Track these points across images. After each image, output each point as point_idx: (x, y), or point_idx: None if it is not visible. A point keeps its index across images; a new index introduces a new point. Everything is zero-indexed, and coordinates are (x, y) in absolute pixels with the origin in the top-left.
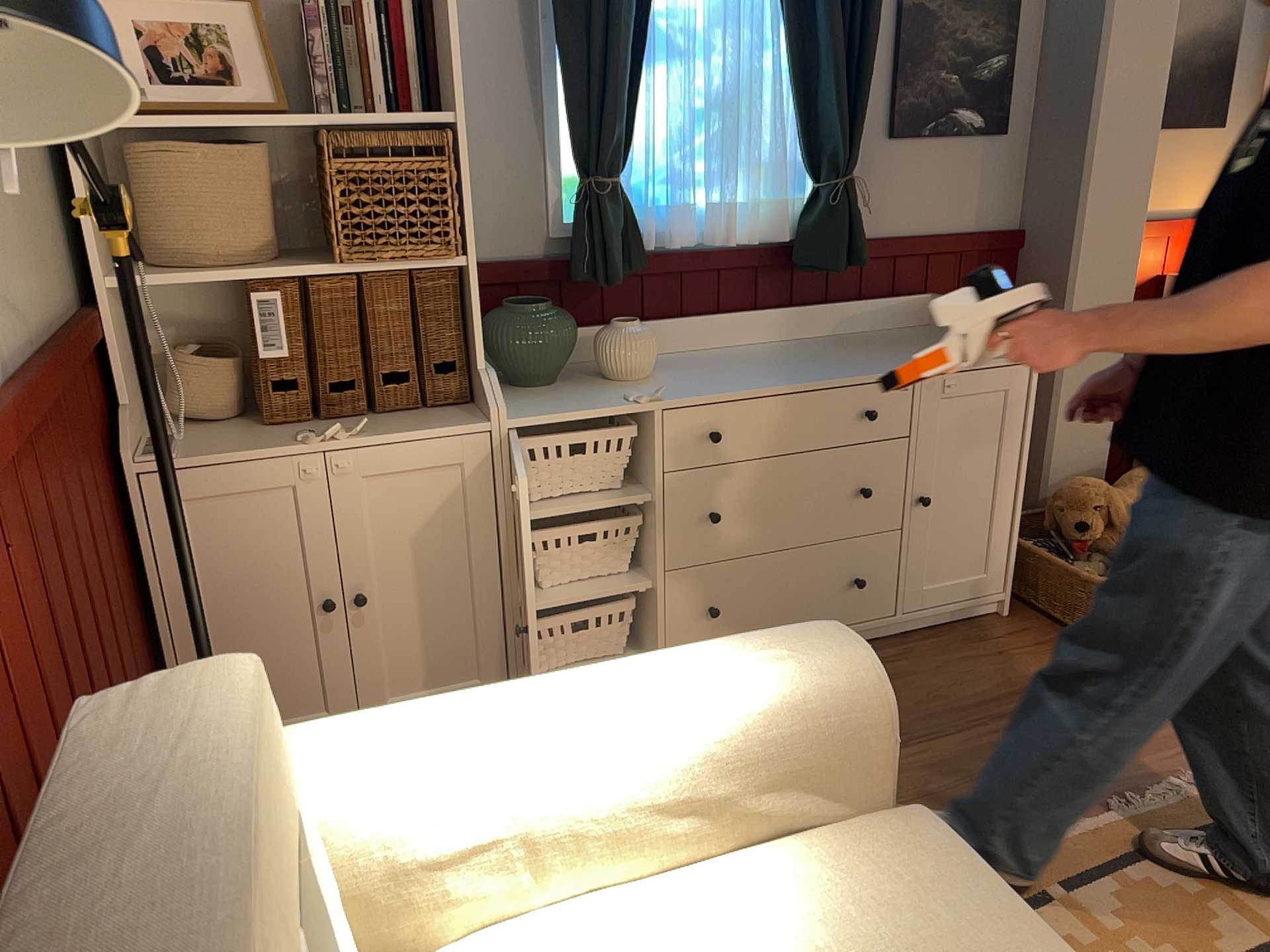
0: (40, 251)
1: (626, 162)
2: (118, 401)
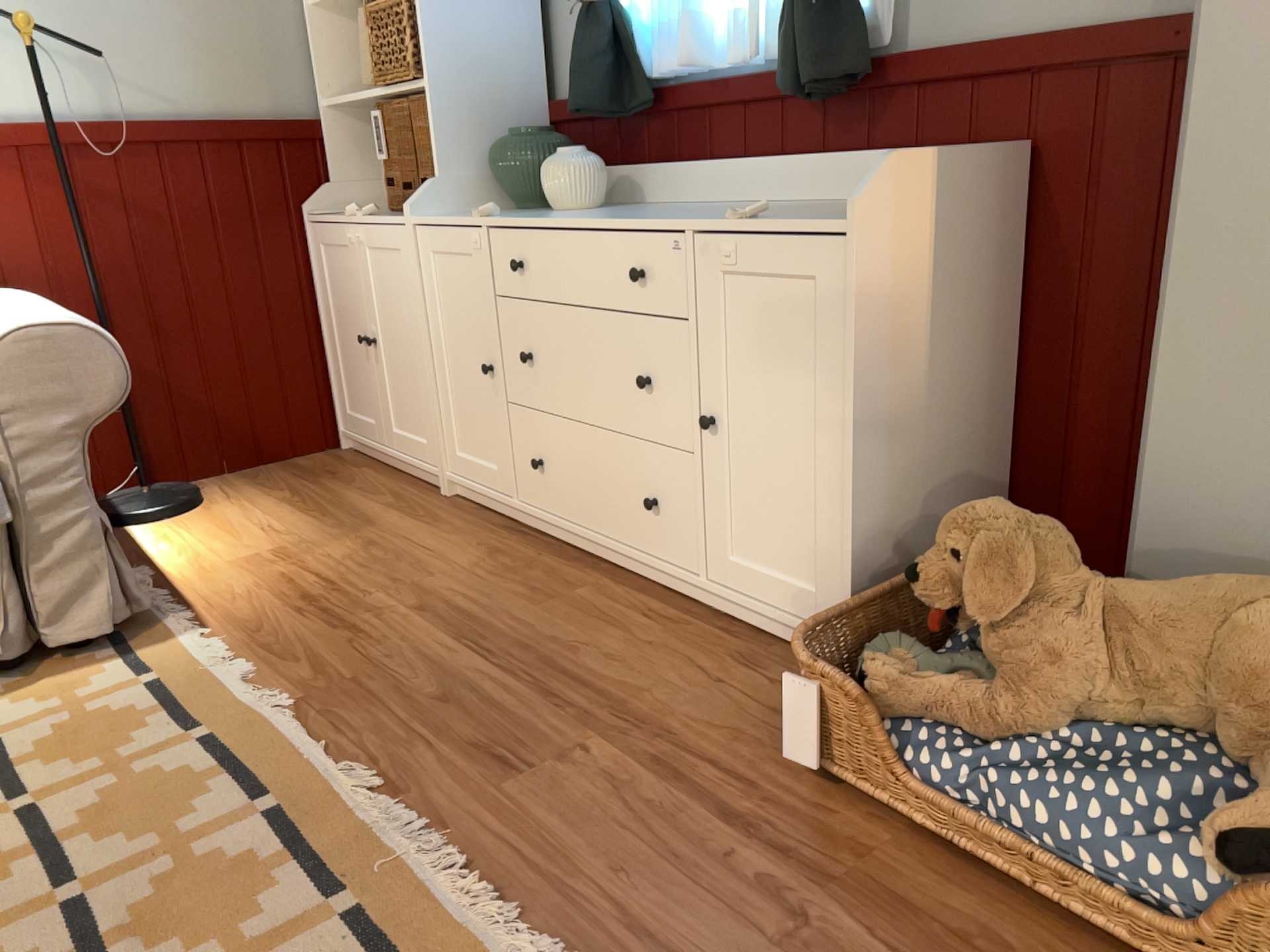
0: (247, 80)
1: None
2: (332, 183)
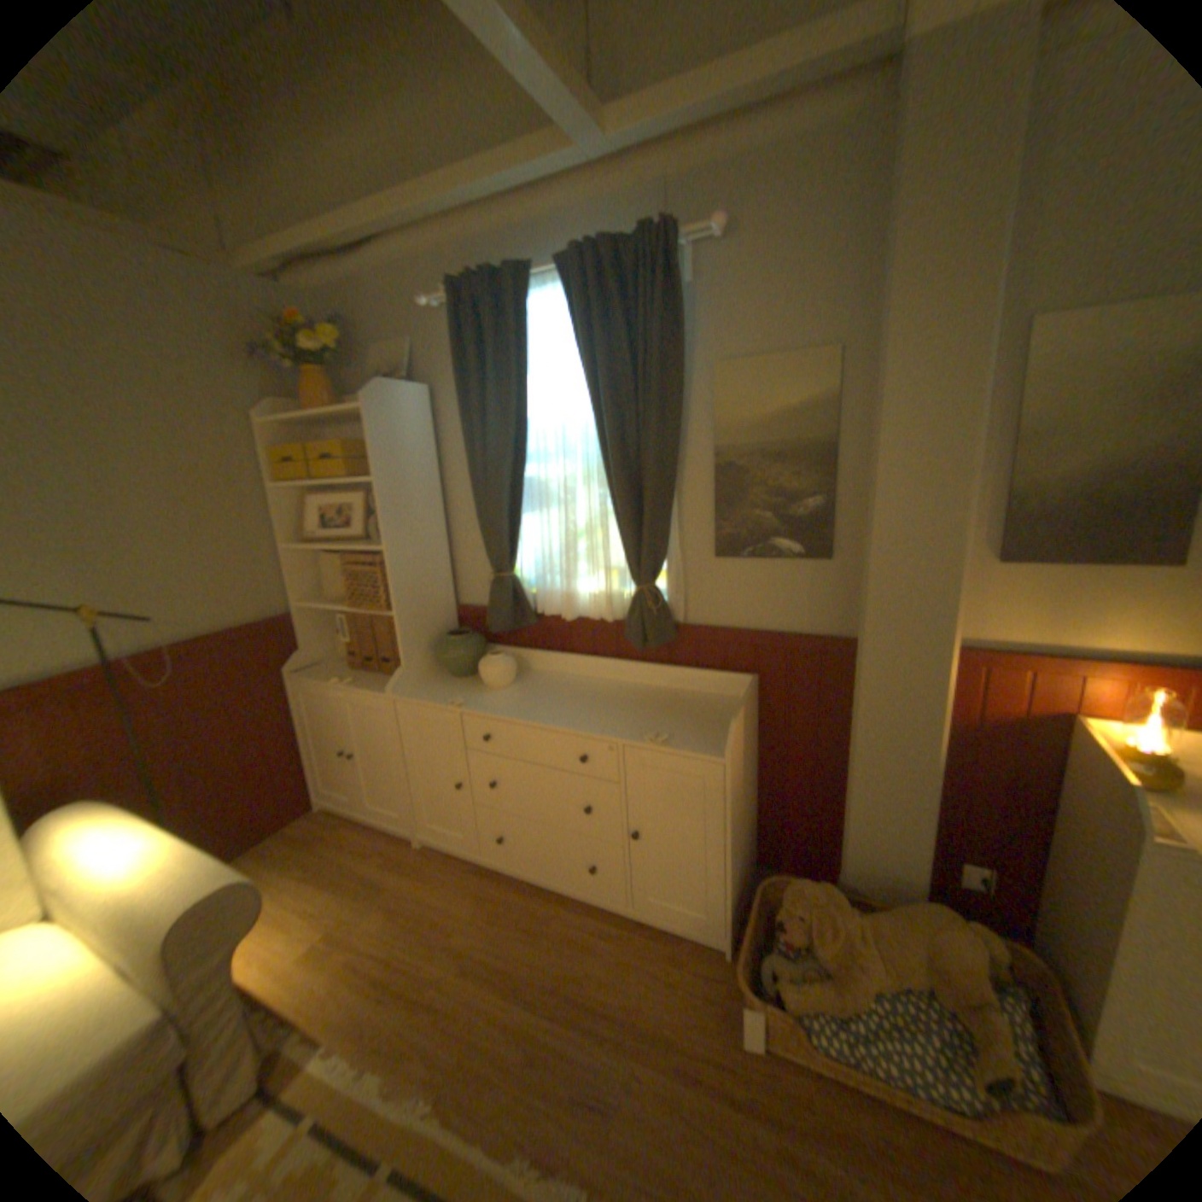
0: (239, 597)
1: (526, 563)
2: (299, 648)
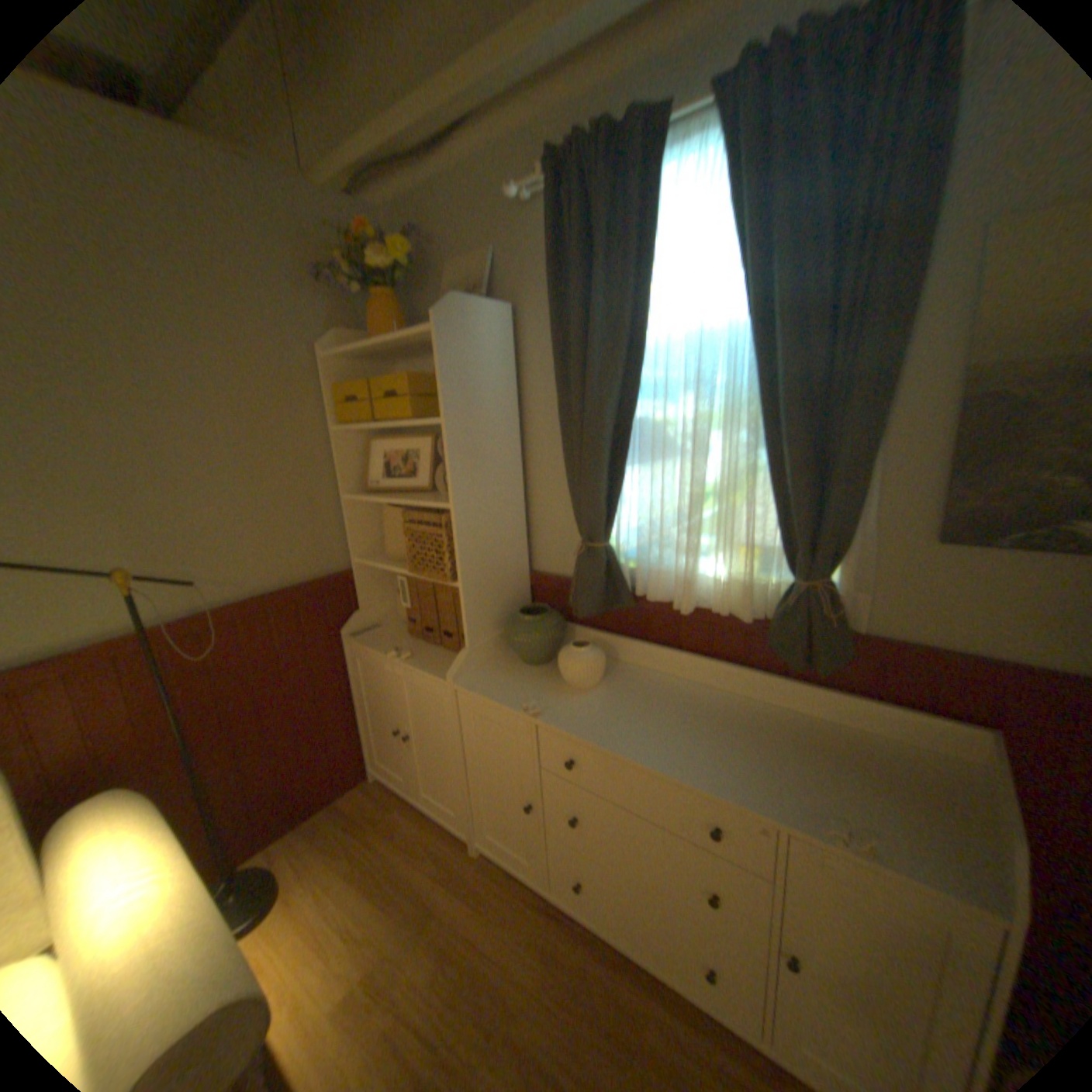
0: (299, 550)
1: (626, 528)
2: (361, 606)
